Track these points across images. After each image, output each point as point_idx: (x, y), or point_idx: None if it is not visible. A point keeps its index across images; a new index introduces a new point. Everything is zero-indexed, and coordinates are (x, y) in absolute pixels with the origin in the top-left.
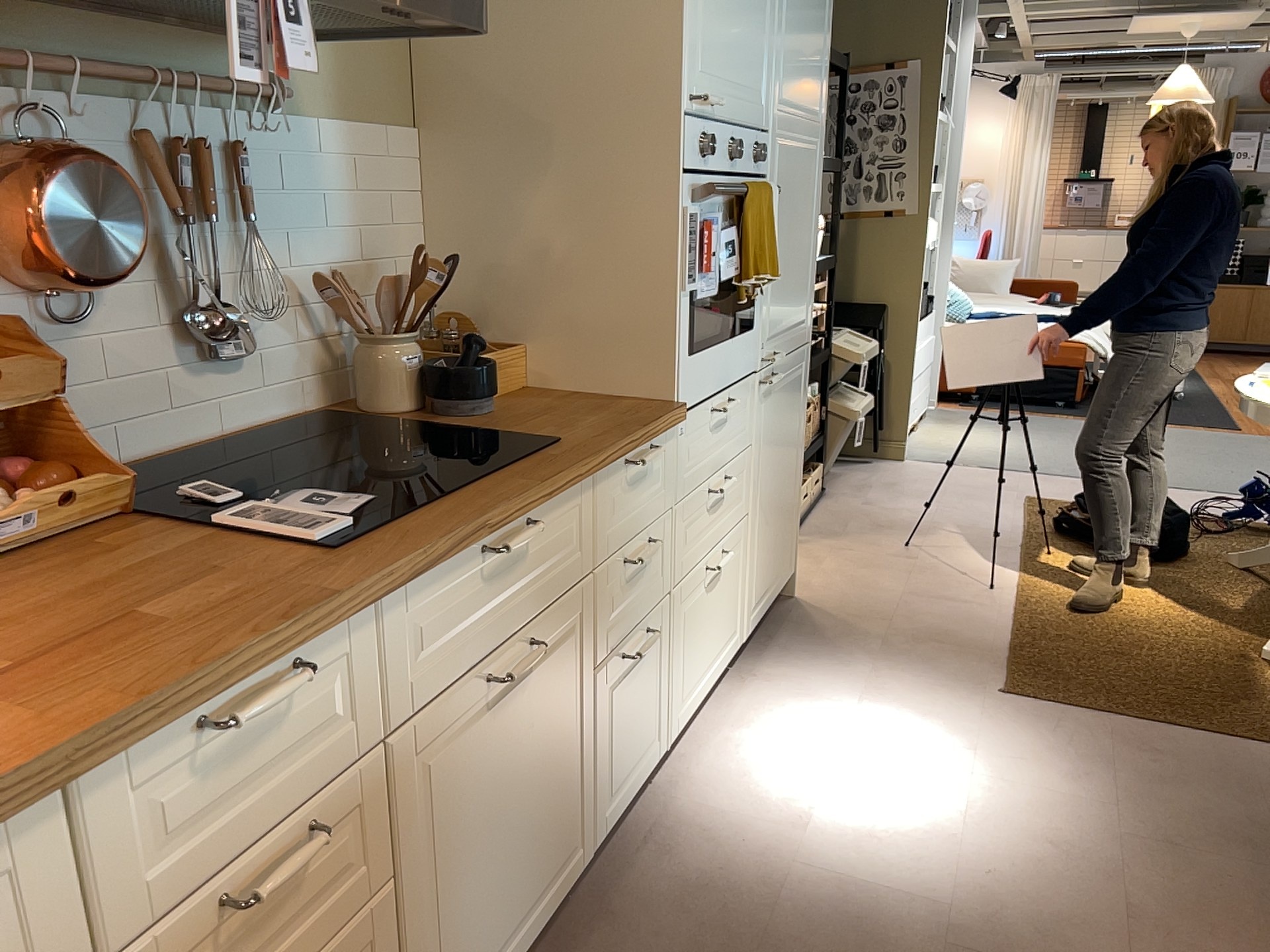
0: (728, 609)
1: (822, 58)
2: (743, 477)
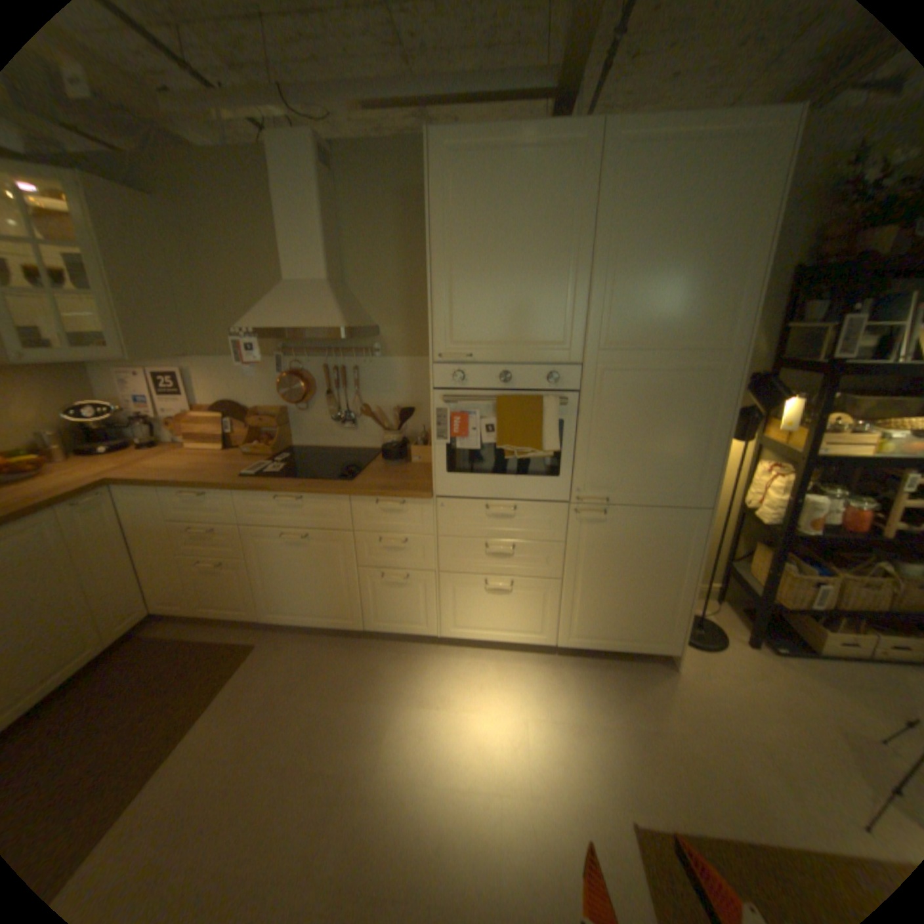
0: (524, 616)
1: (725, 299)
2: (545, 555)
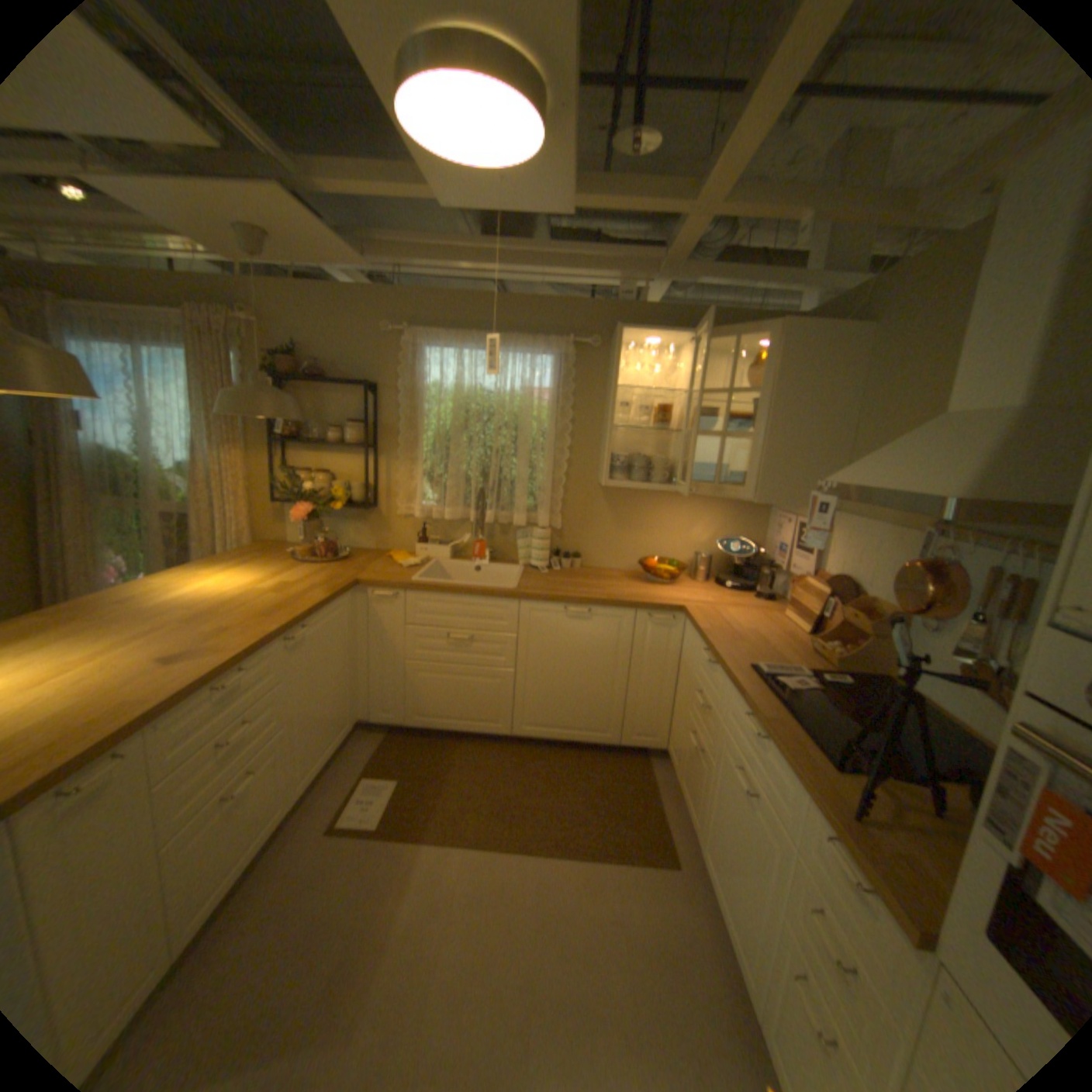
0: None
1: None
2: None
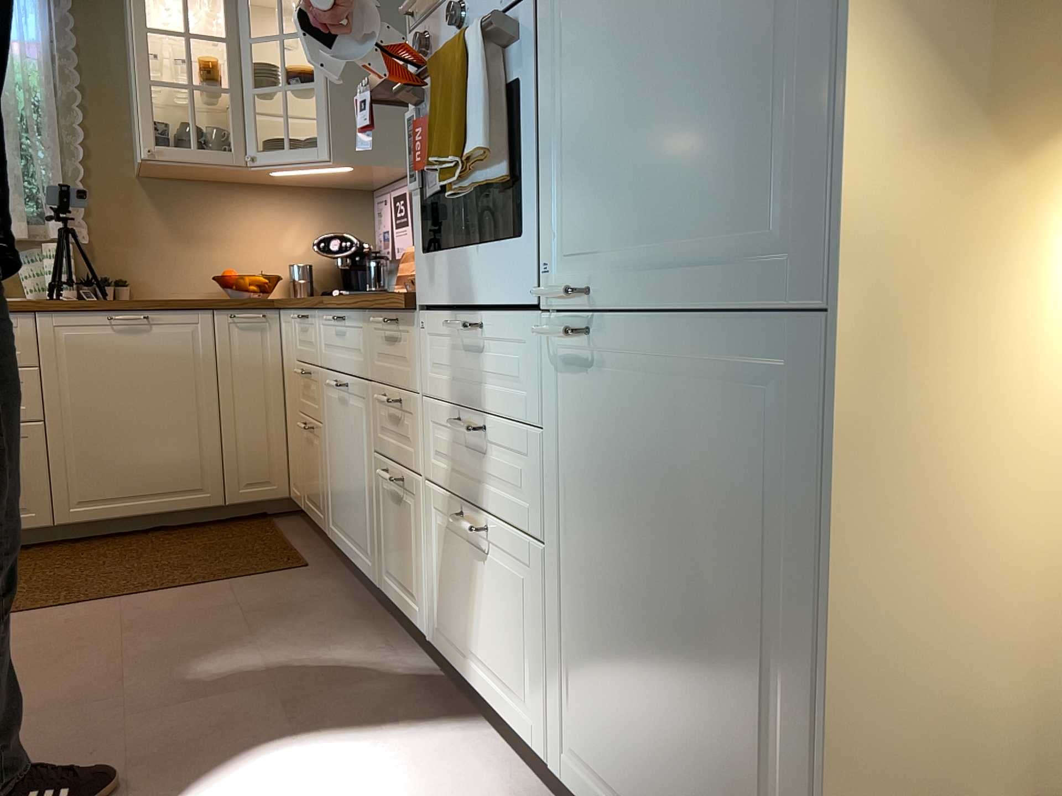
0: (509, 642)
1: None
2: (527, 468)
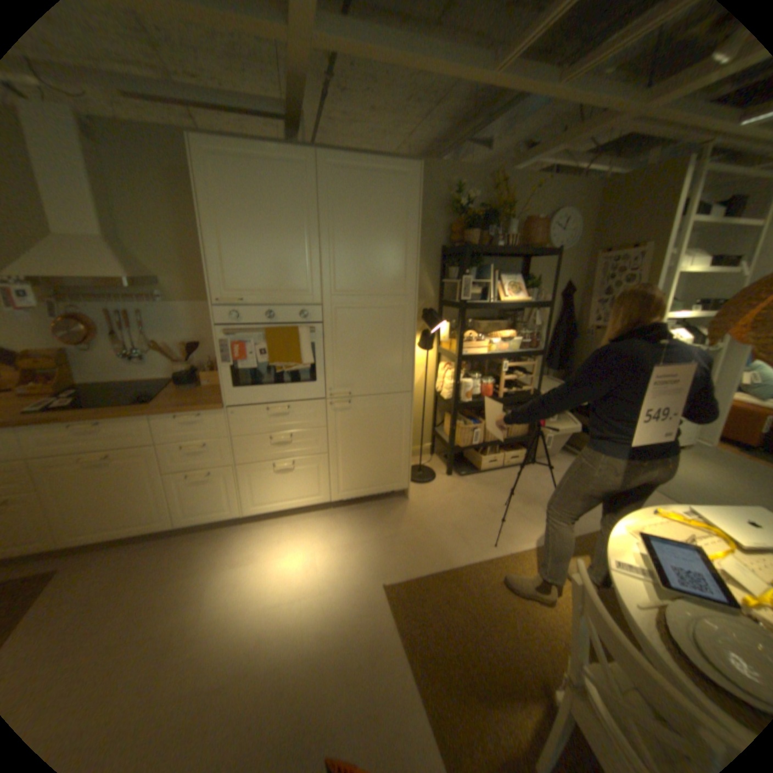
0: (304, 485)
1: (398, 266)
2: (314, 439)
